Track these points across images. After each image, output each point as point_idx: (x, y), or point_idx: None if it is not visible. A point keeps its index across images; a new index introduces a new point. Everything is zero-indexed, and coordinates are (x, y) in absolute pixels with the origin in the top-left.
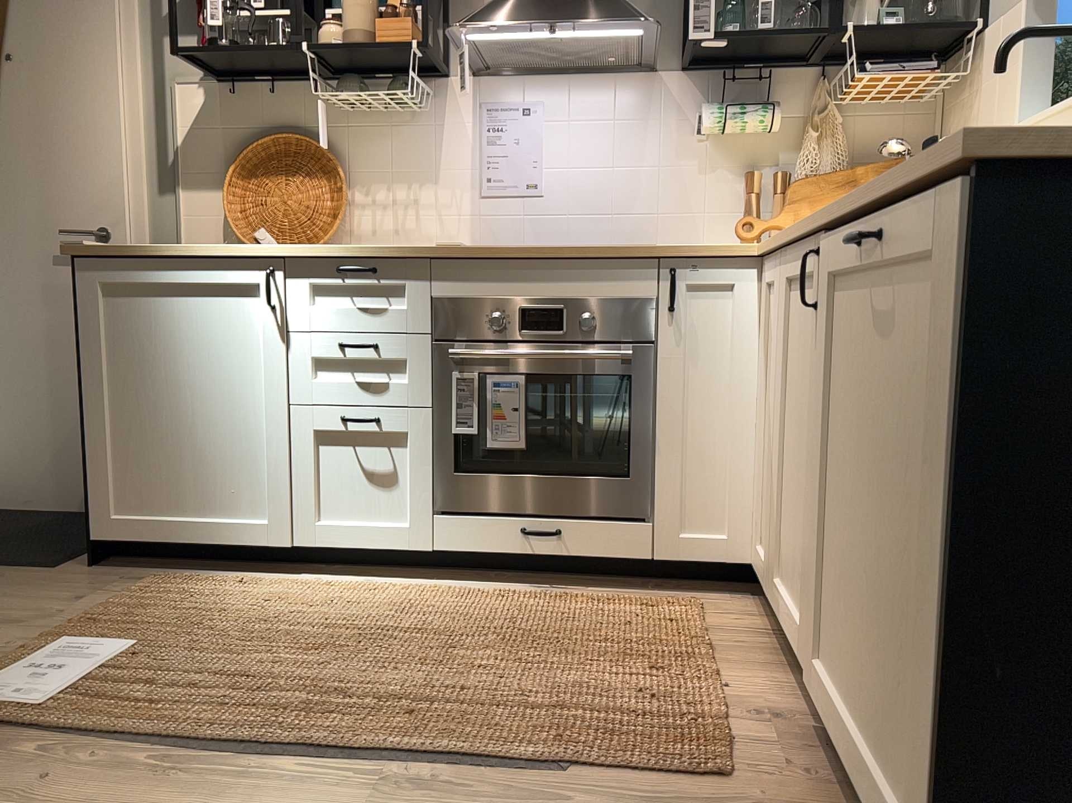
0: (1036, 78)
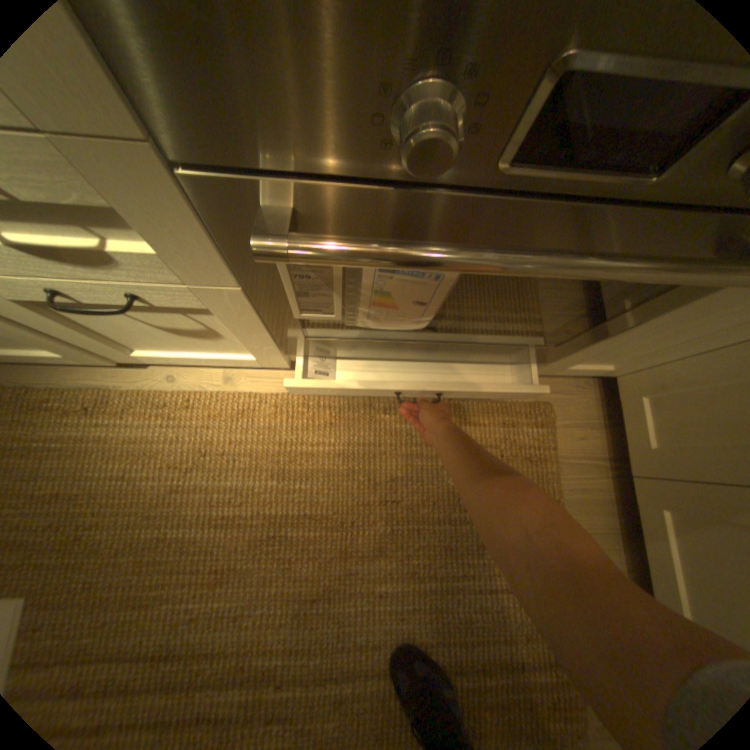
0: None
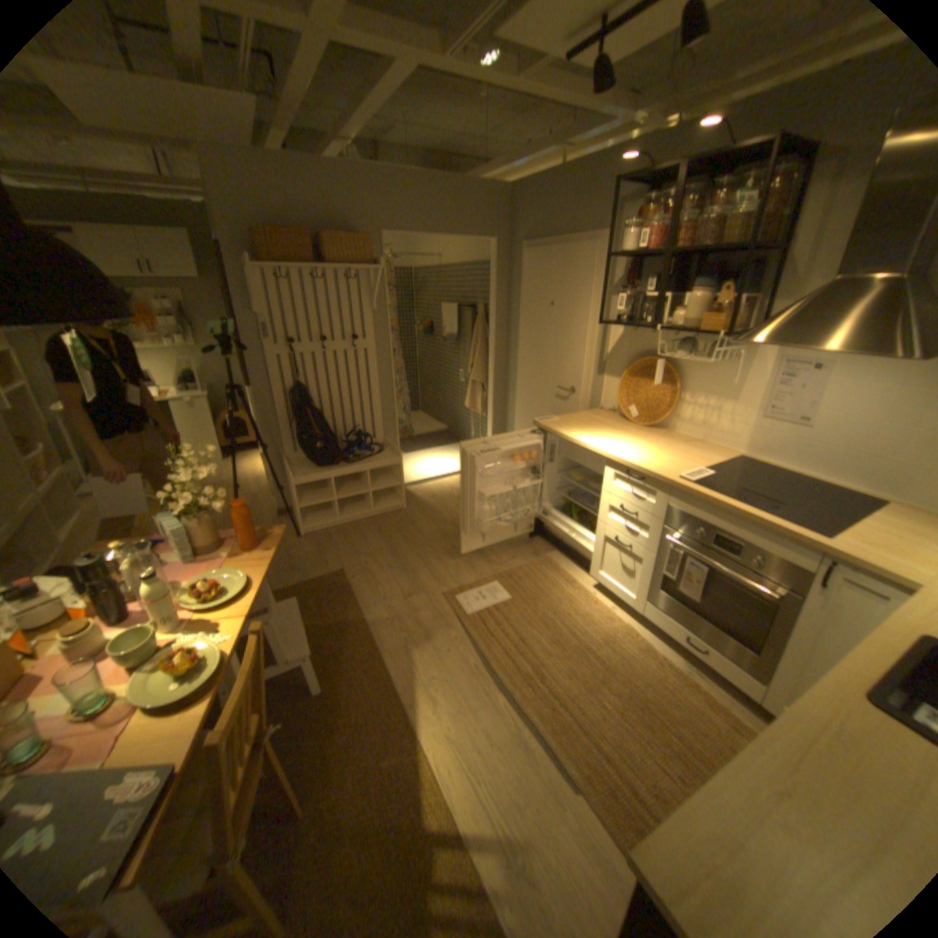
0: None
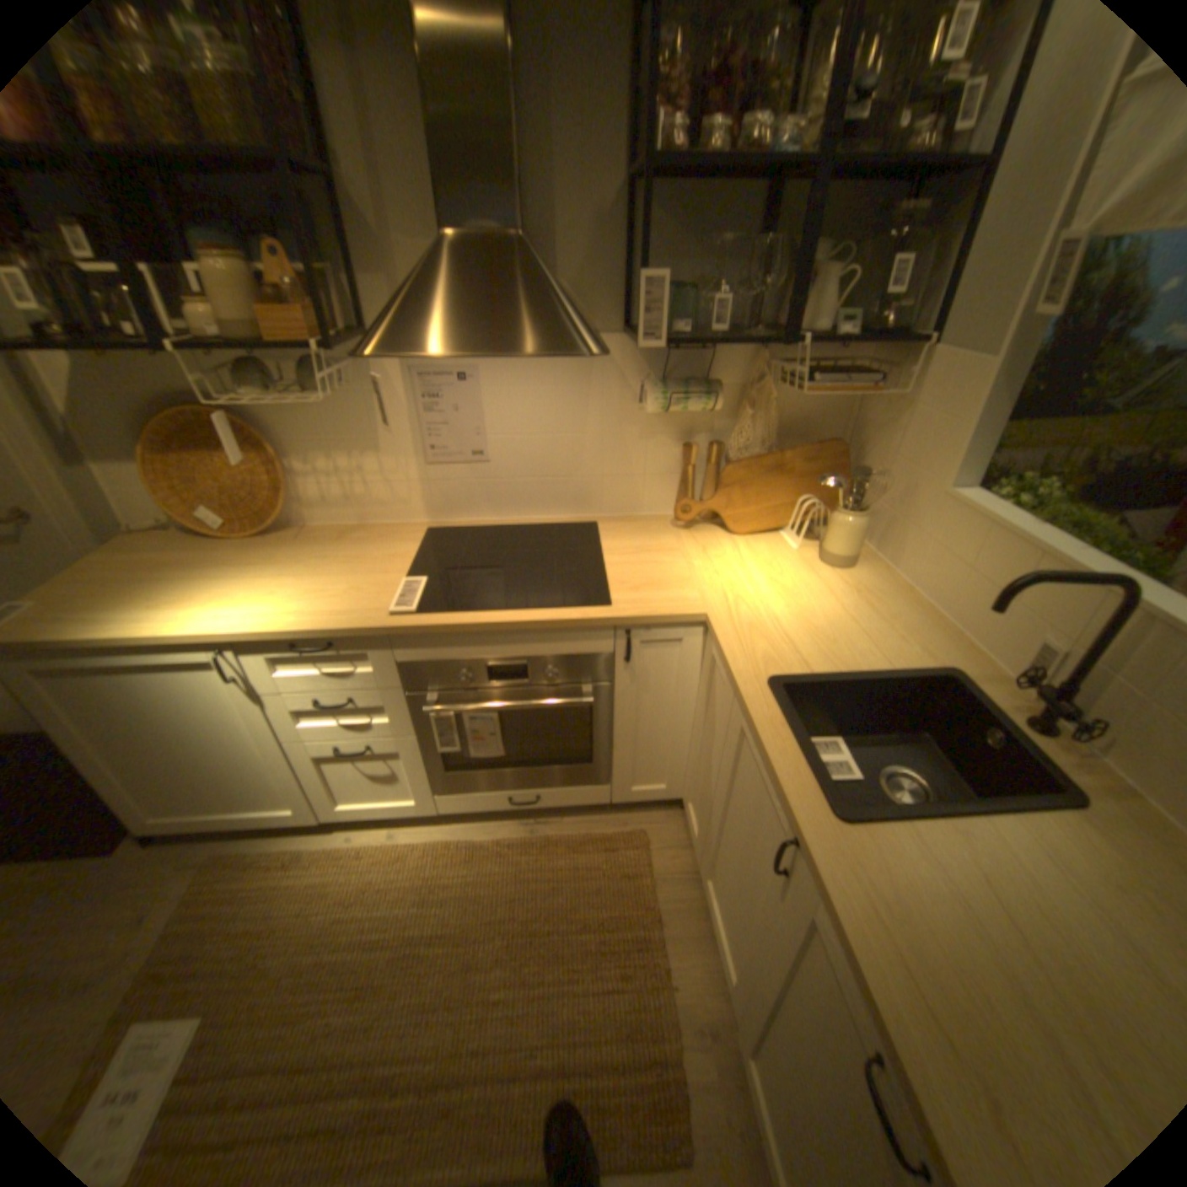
0: (983, 444)
